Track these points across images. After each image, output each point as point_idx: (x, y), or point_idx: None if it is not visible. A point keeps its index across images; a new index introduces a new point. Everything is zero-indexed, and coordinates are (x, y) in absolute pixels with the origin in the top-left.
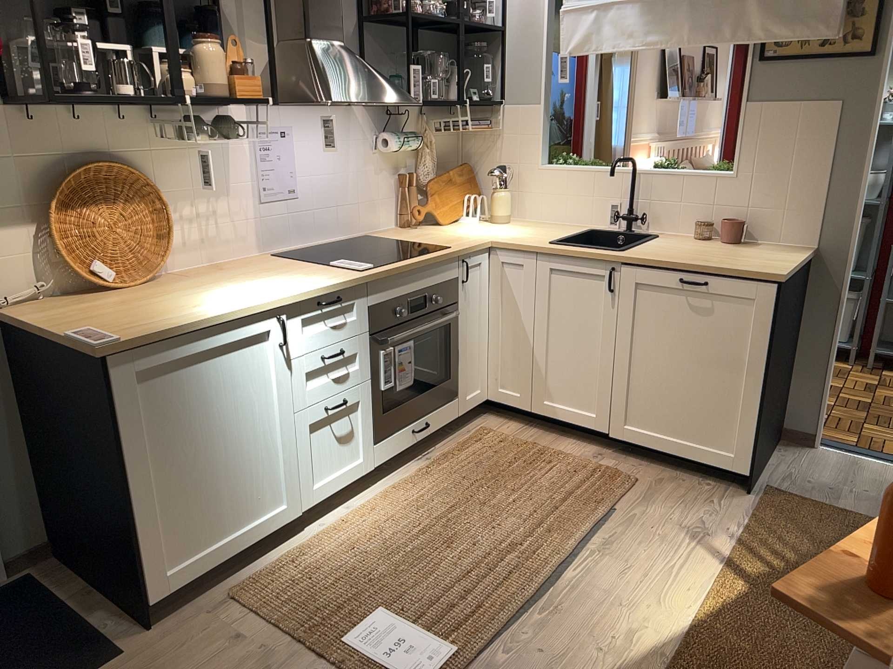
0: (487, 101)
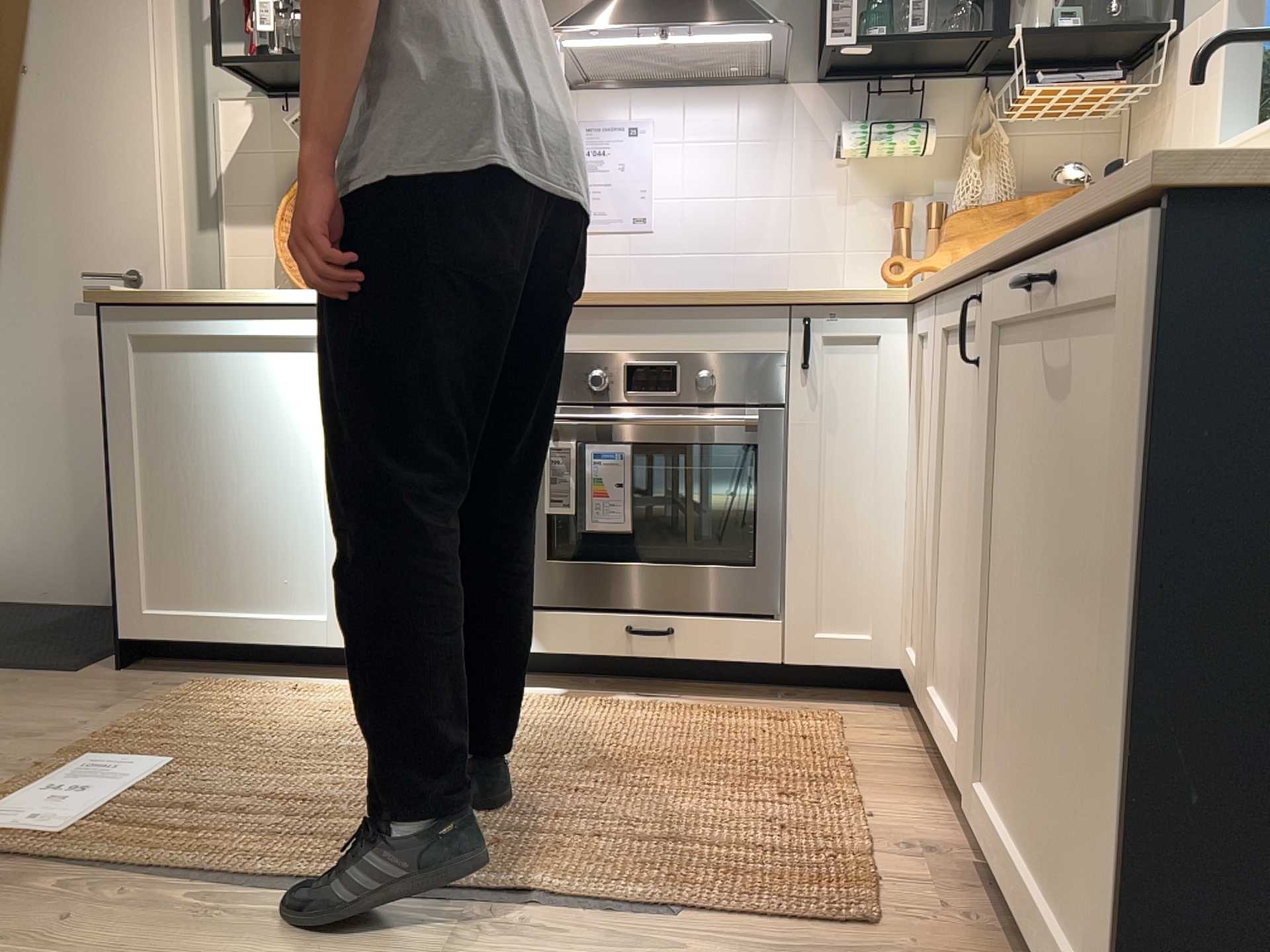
0: (1114, 32)
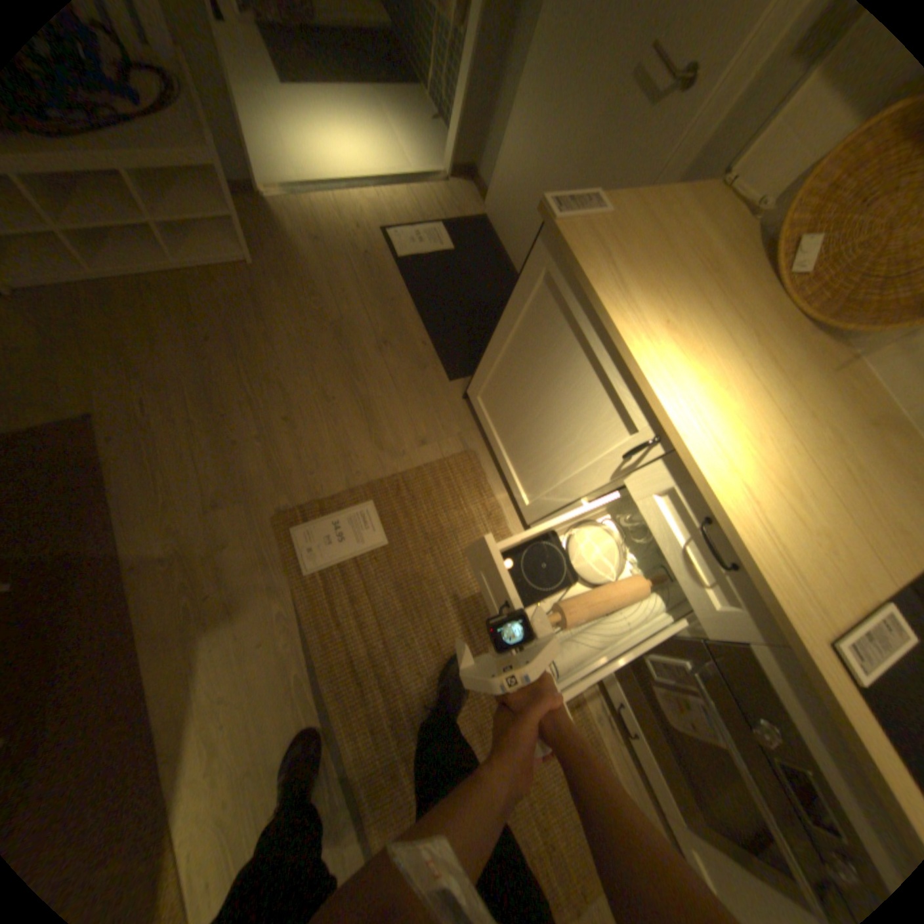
0: None
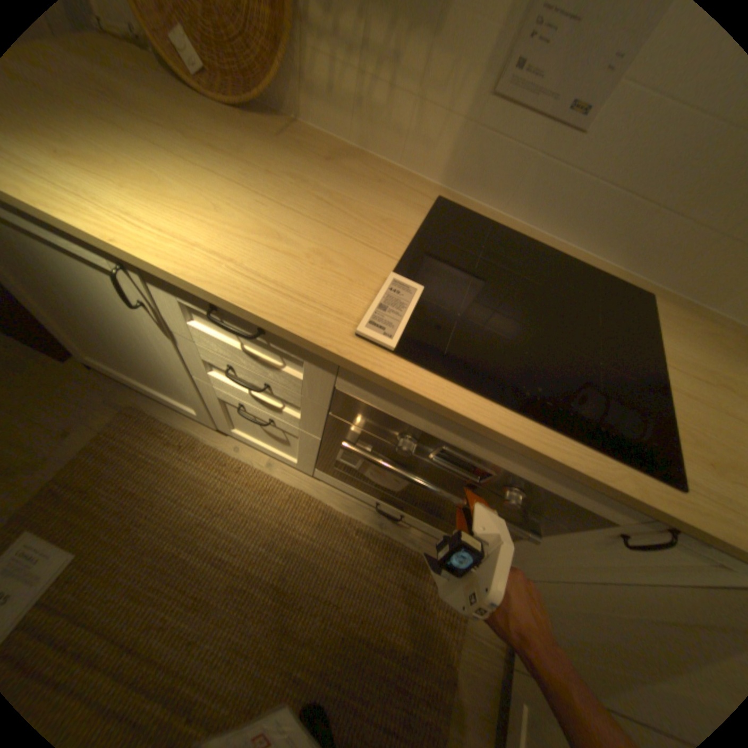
0: None
